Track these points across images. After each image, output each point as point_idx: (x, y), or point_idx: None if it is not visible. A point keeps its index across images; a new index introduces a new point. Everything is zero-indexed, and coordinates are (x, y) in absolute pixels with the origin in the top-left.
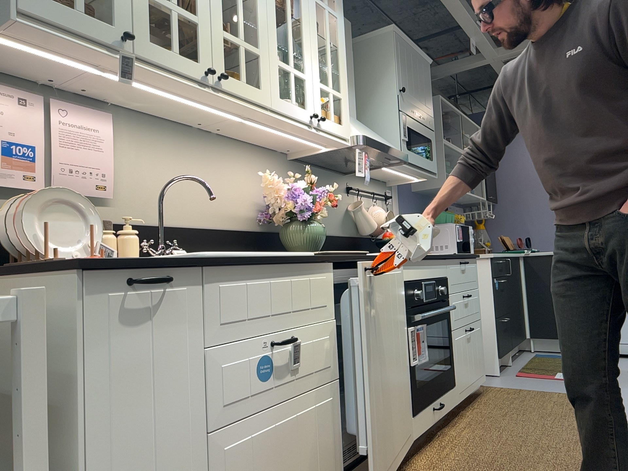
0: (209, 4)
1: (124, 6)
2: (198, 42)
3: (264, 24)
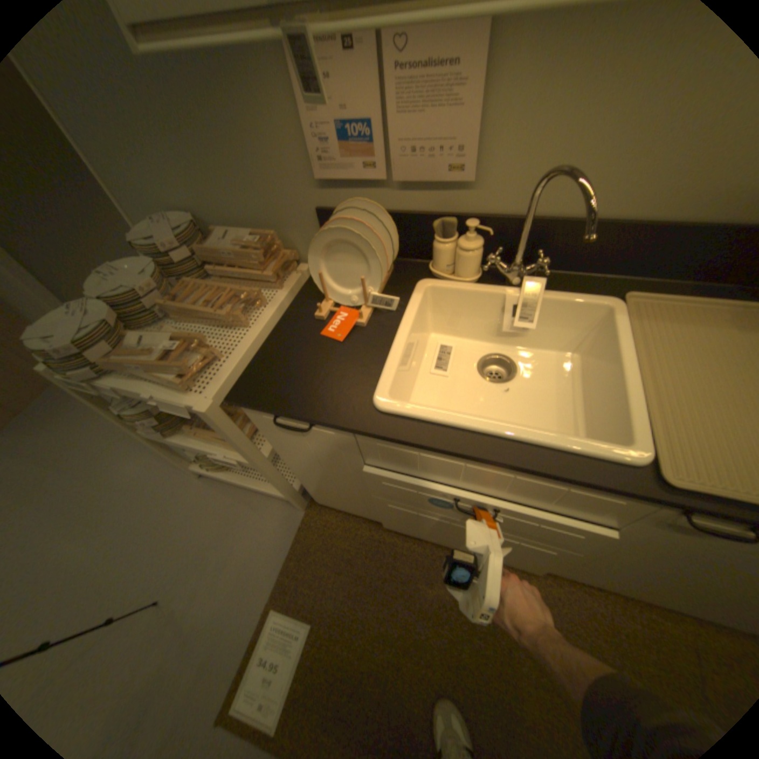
0: None
1: None
2: None
3: None
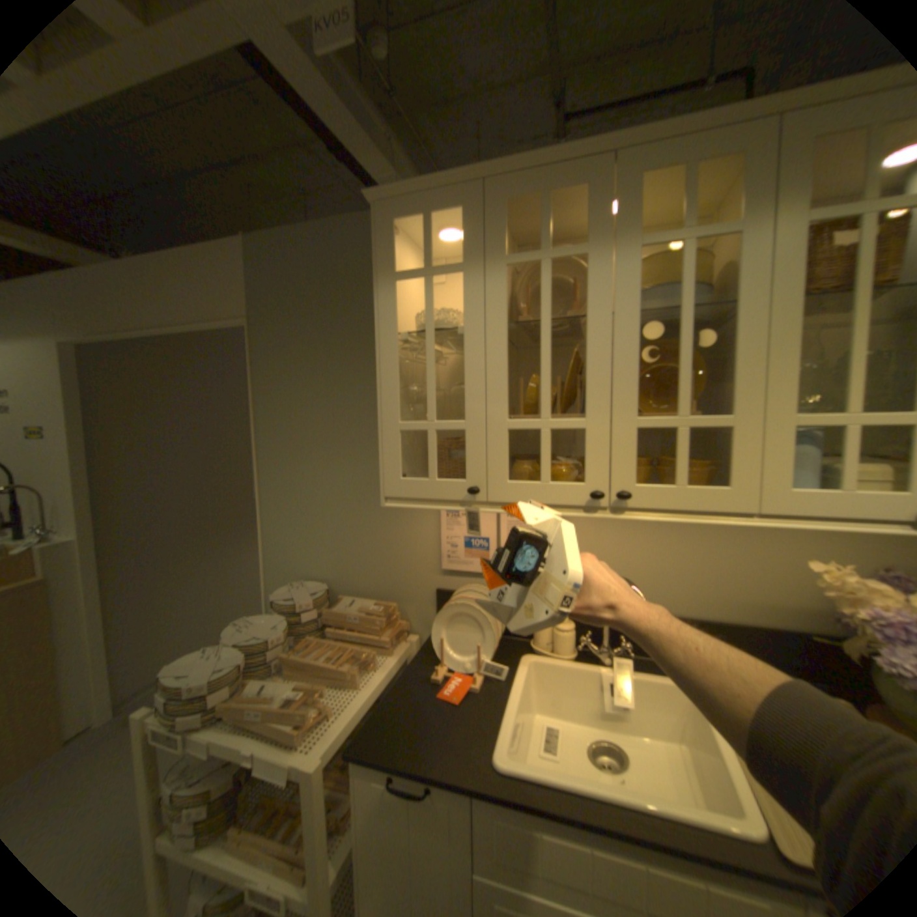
0: (610, 389)
1: (477, 452)
2: (586, 452)
3: (757, 358)
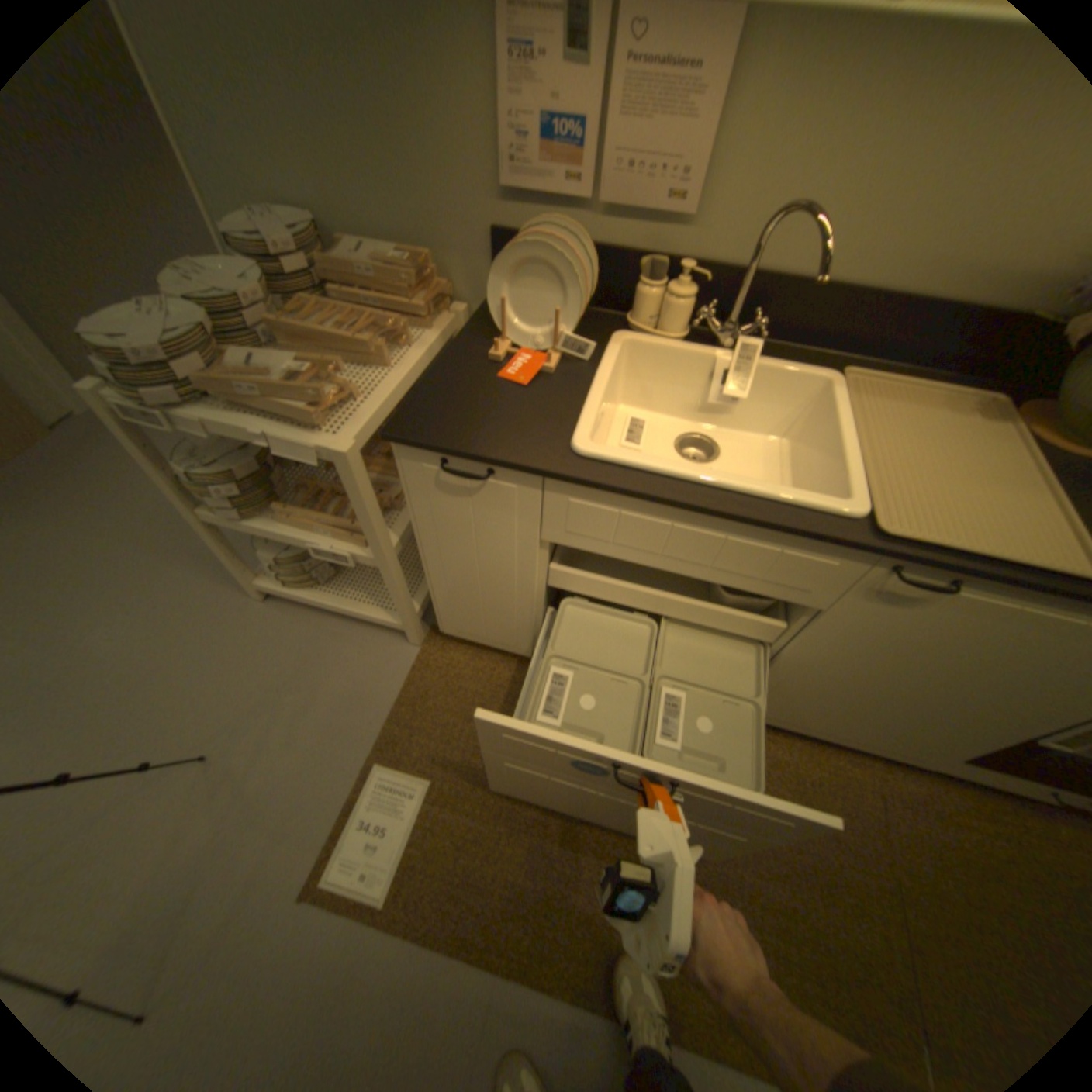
0: None
1: None
2: None
3: None
